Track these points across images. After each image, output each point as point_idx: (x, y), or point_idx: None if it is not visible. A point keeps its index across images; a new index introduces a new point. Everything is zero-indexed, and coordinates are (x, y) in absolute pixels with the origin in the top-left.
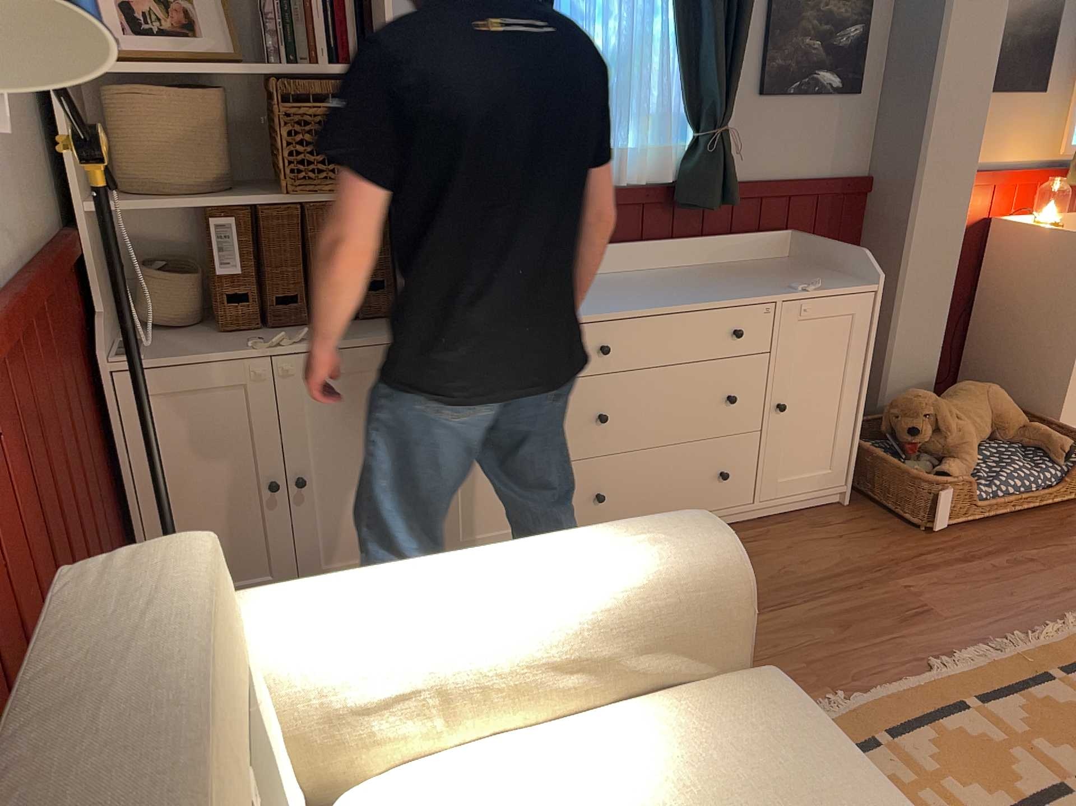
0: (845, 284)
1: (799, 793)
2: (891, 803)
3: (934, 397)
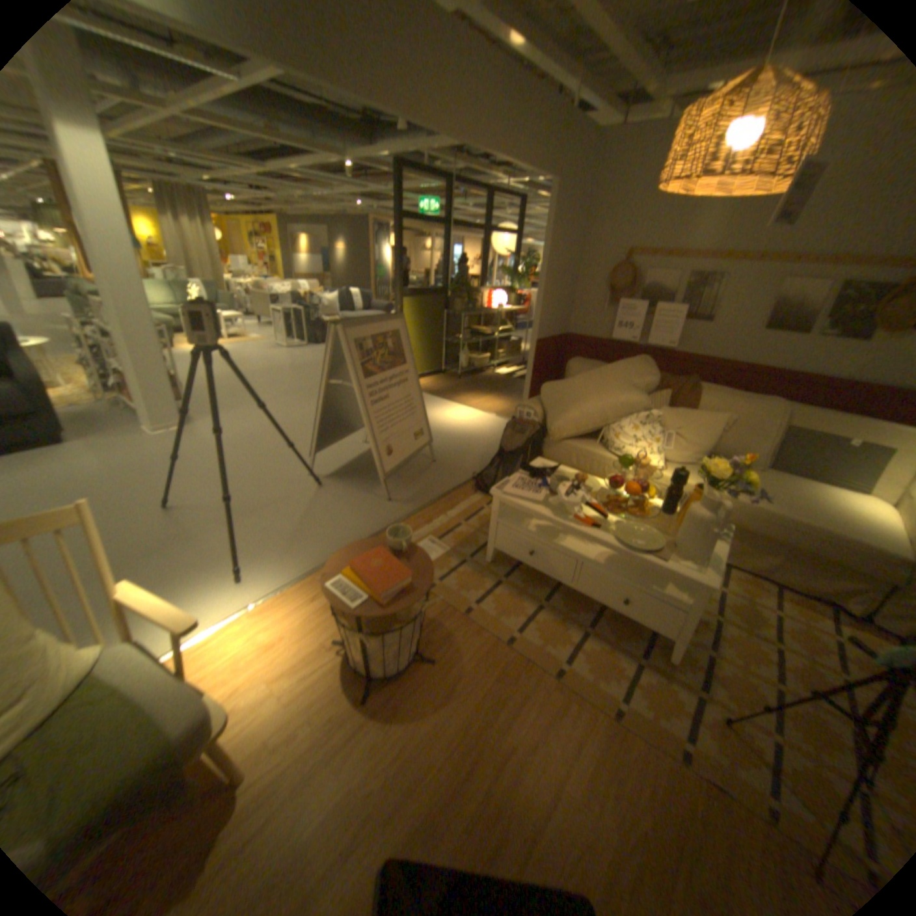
0: None
1: (846, 526)
2: (835, 533)
3: None
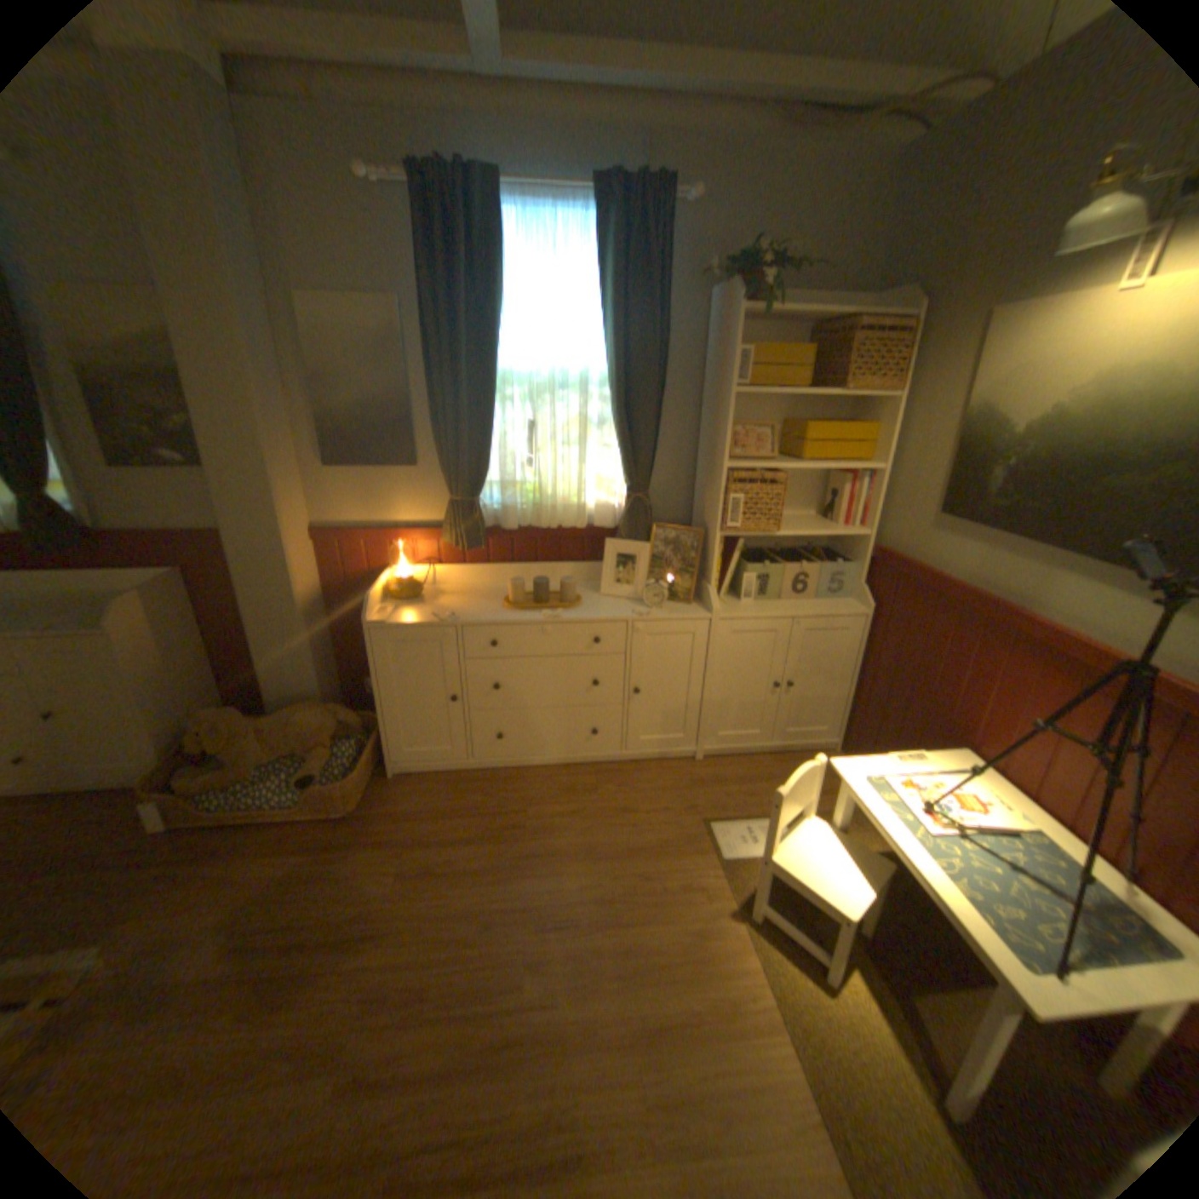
0: (88, 627)
1: None
2: None
3: (227, 719)
